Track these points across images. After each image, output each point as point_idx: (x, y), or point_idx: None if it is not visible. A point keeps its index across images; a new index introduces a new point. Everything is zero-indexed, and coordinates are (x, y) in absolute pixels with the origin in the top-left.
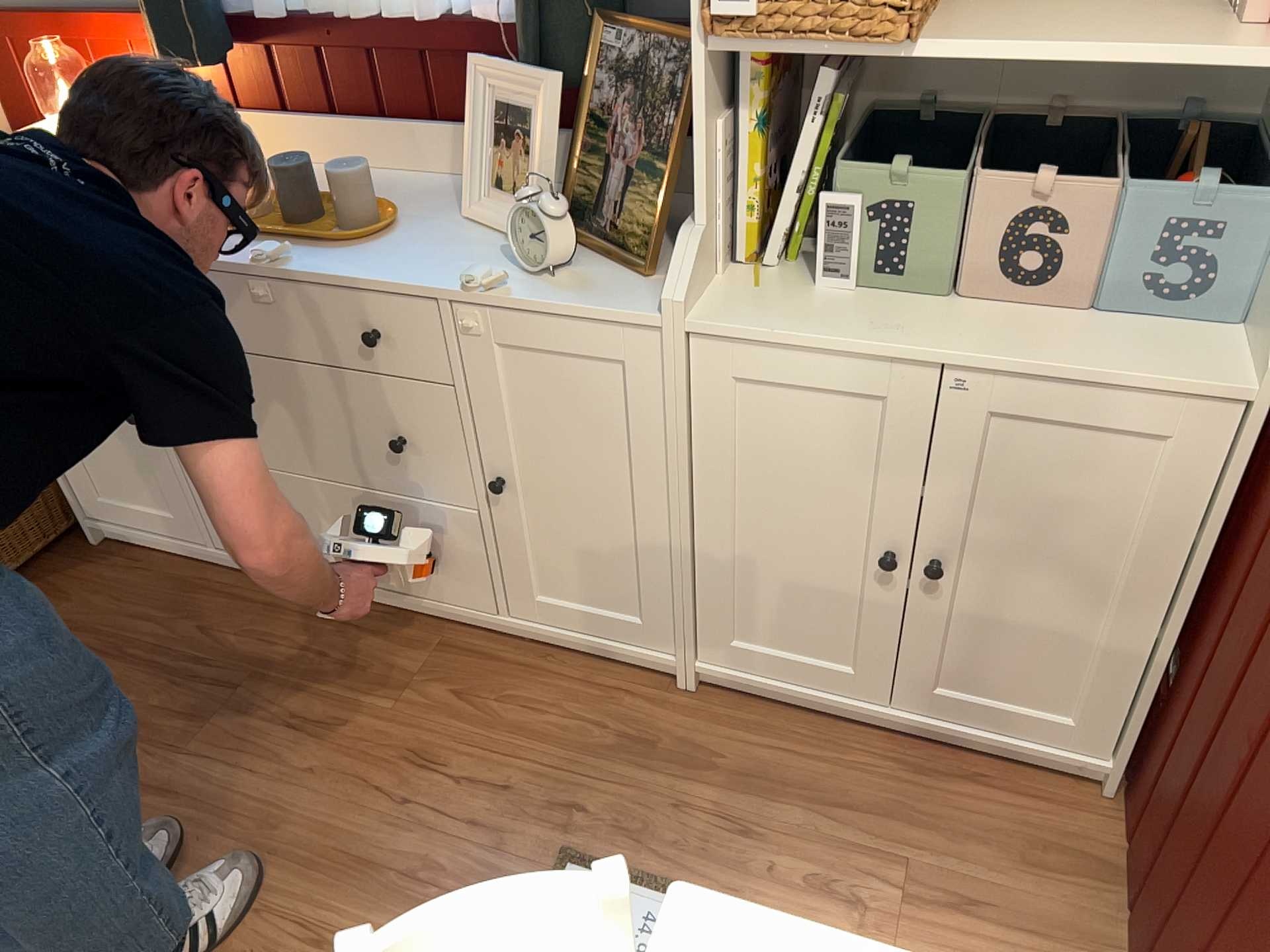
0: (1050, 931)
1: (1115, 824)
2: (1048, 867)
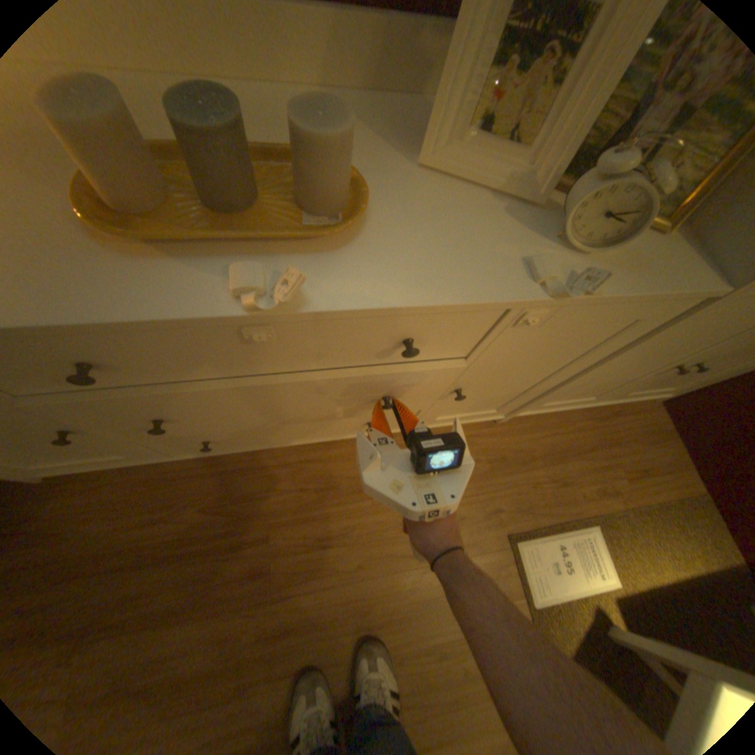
0: (675, 473)
1: (668, 417)
2: (661, 446)
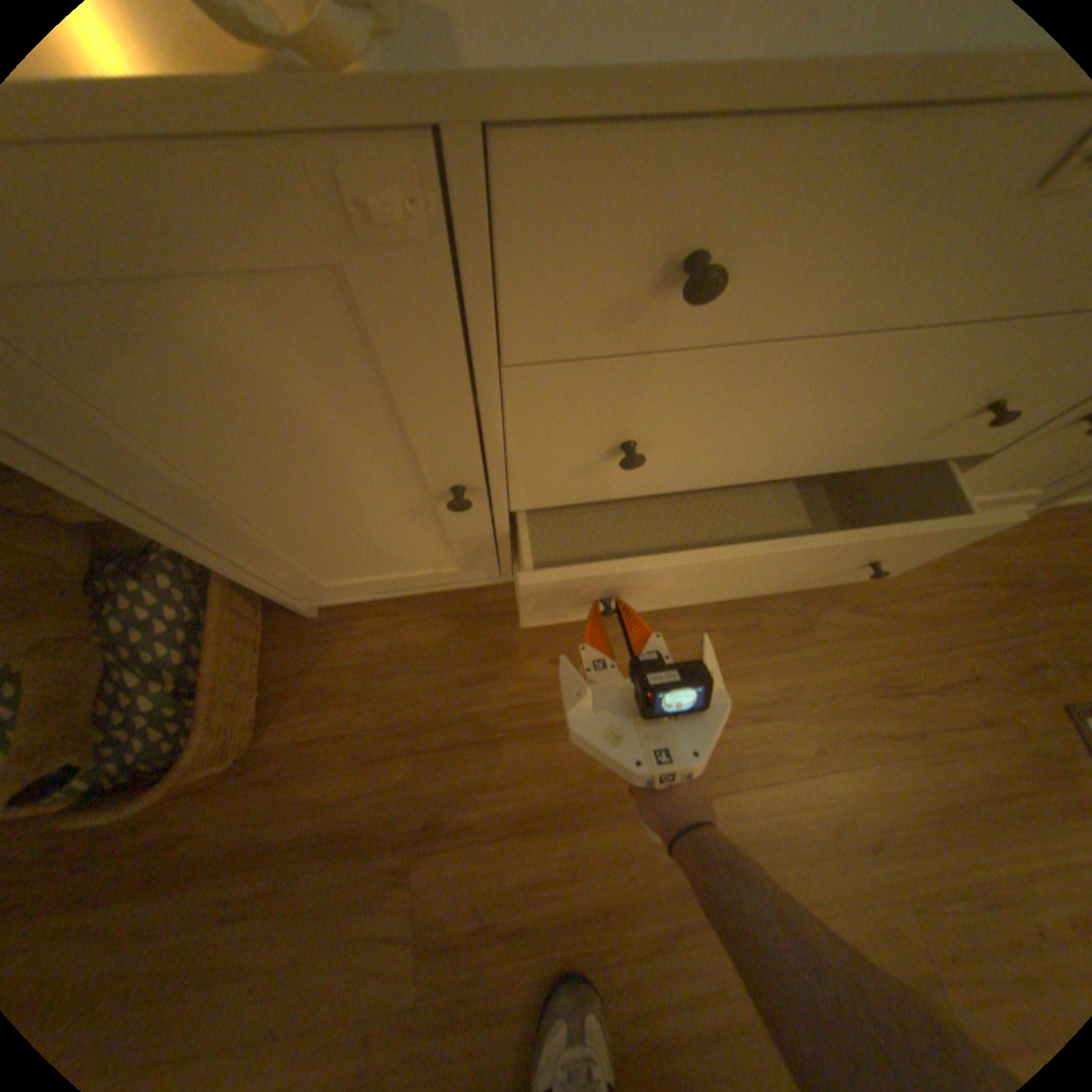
0: None
1: None
2: None
